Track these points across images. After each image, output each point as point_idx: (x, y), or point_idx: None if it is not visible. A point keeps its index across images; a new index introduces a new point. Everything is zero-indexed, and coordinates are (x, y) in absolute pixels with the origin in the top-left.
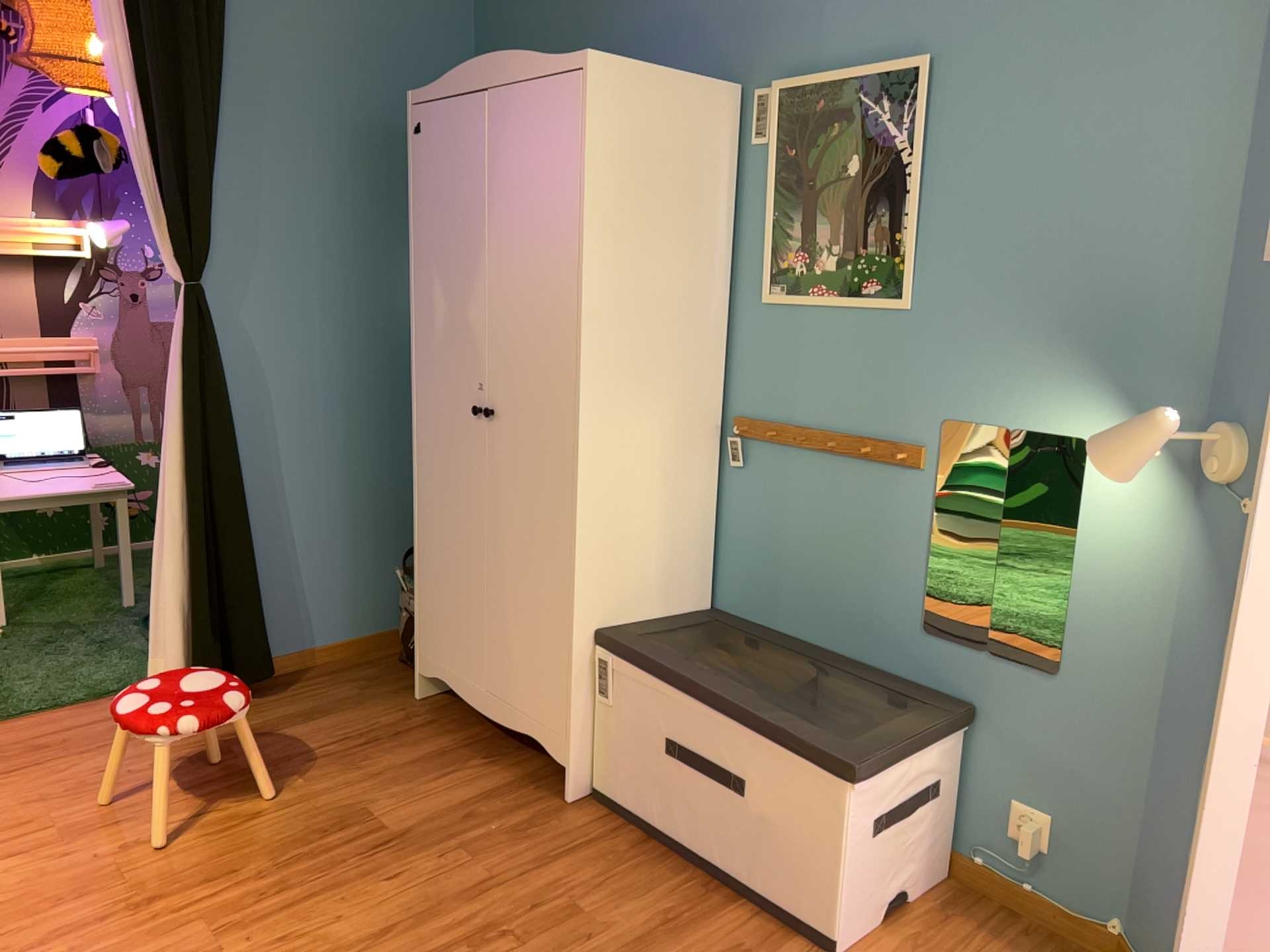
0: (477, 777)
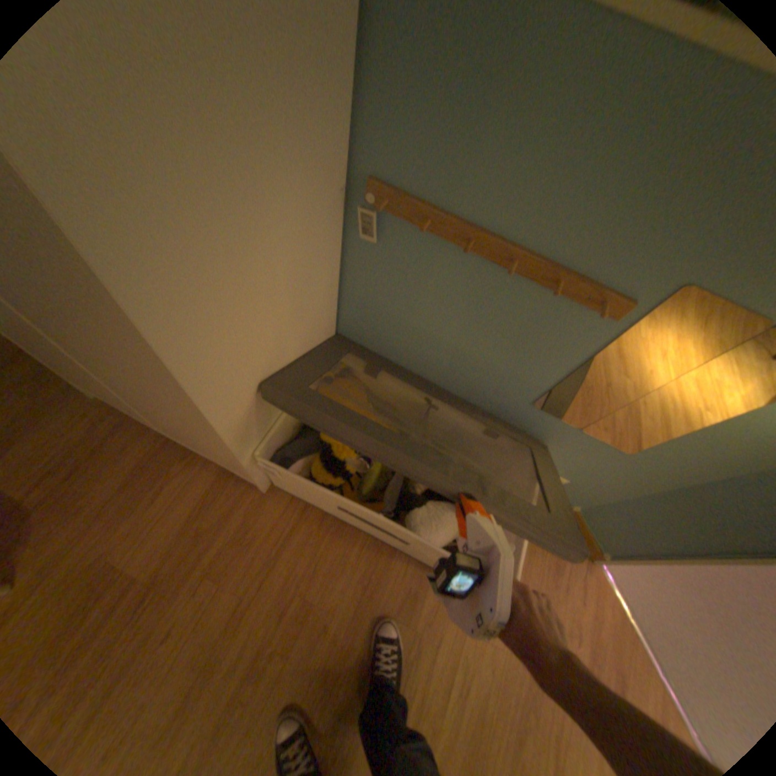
0: (186, 488)
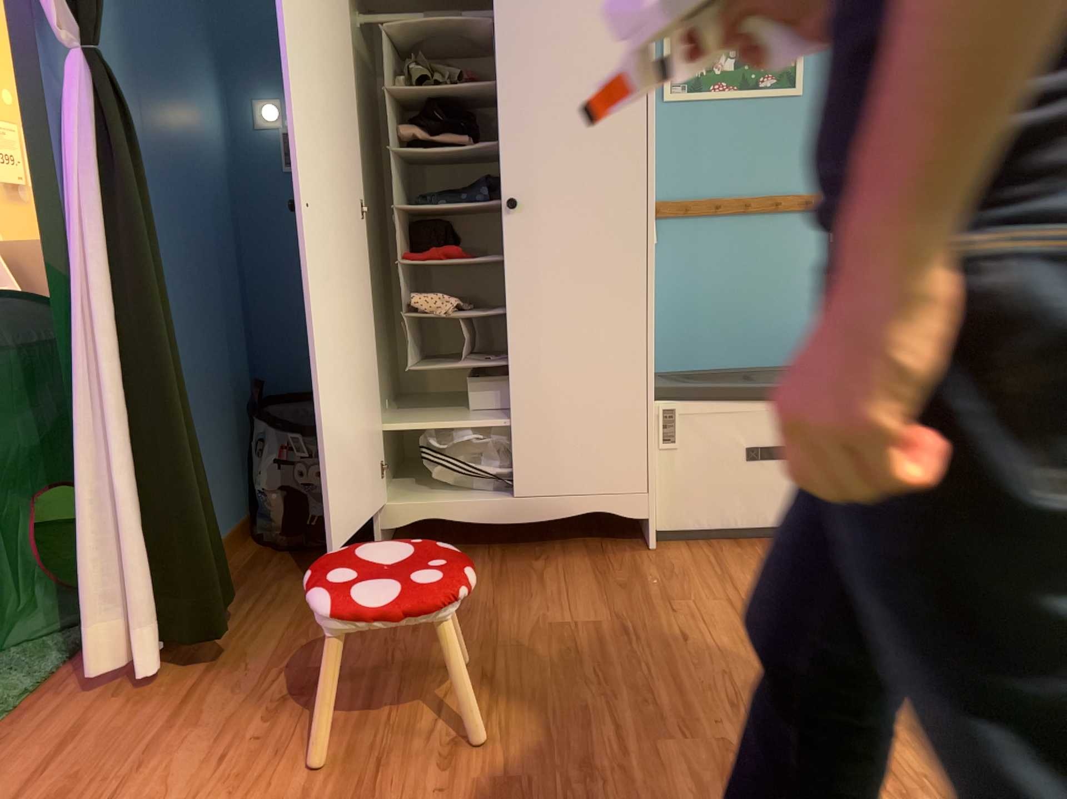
0: (560, 568)
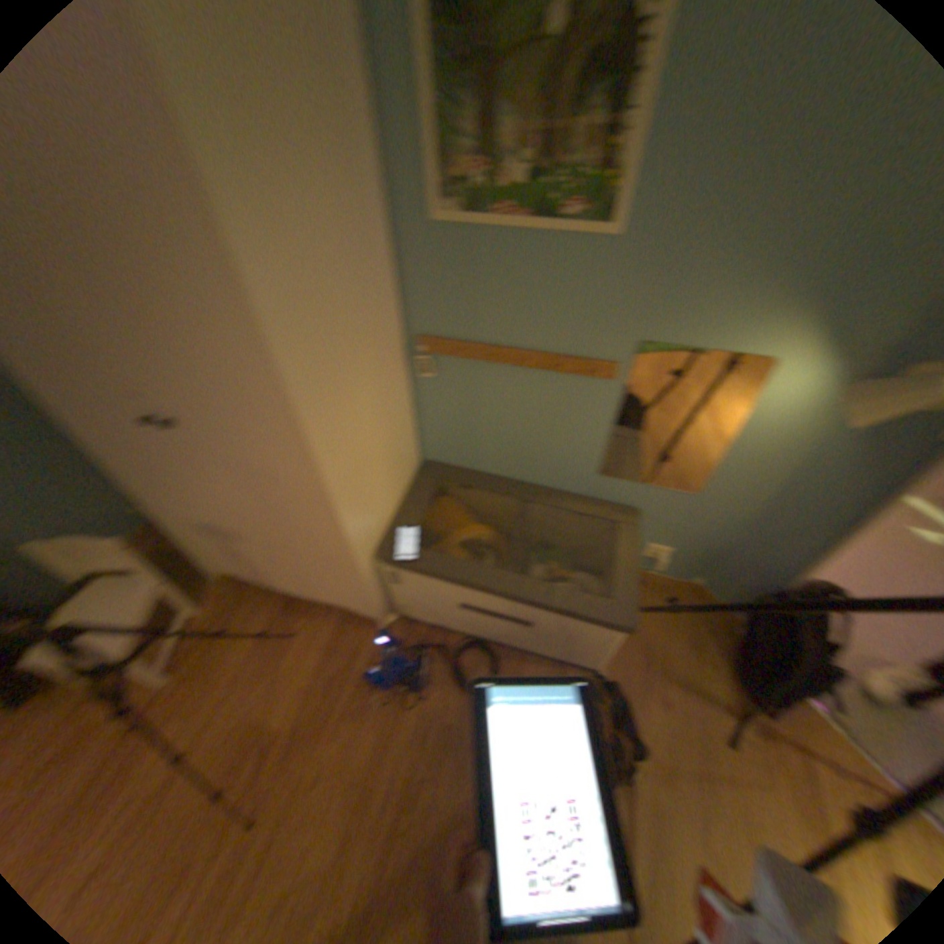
0: (314, 639)
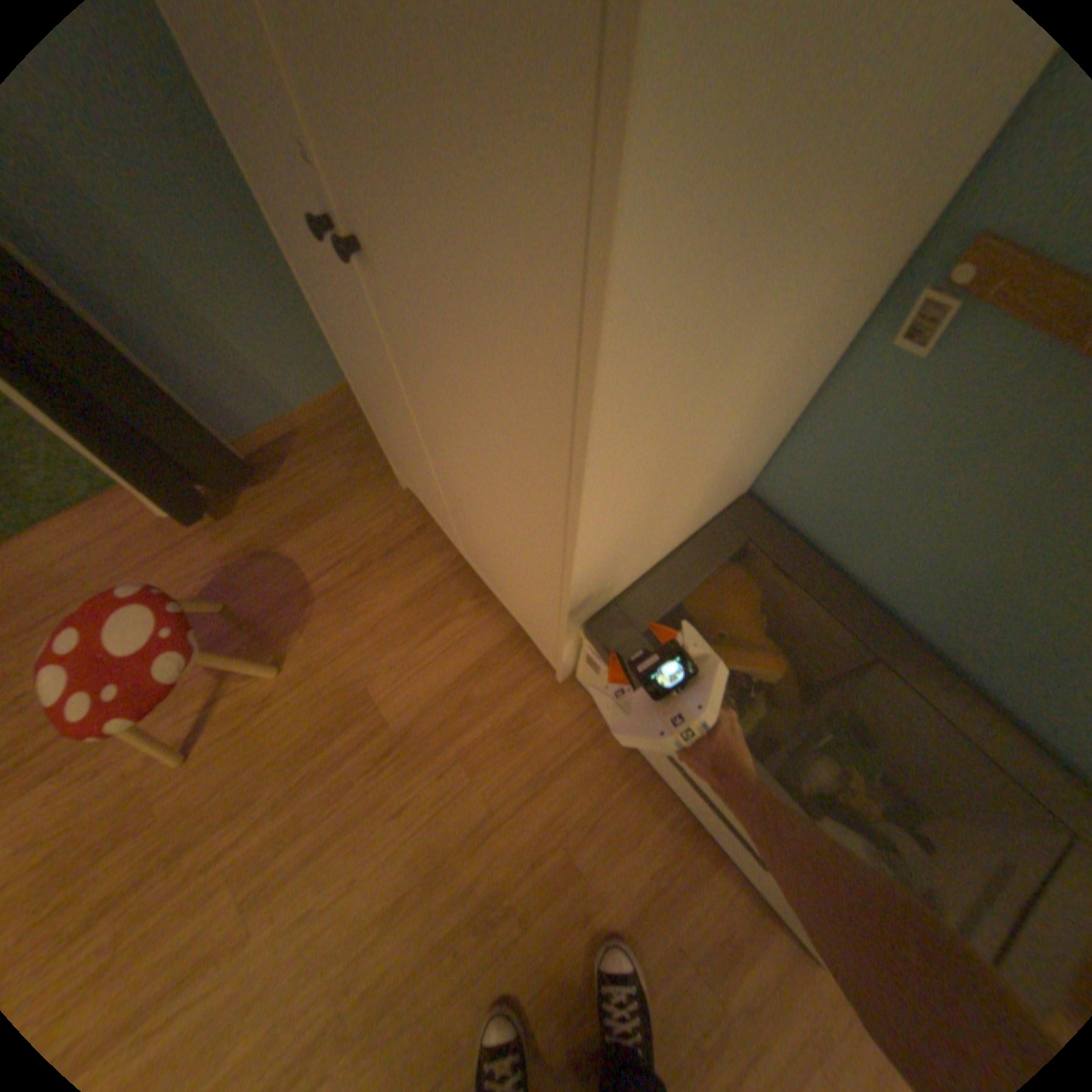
0: (470, 635)
